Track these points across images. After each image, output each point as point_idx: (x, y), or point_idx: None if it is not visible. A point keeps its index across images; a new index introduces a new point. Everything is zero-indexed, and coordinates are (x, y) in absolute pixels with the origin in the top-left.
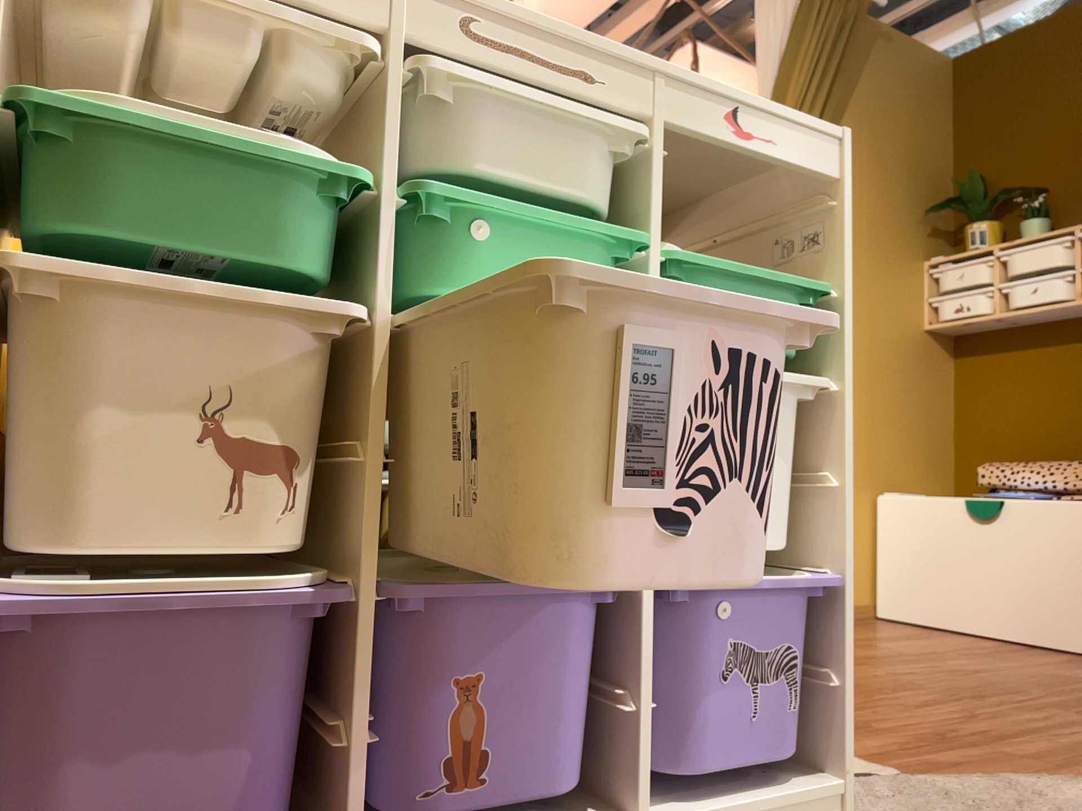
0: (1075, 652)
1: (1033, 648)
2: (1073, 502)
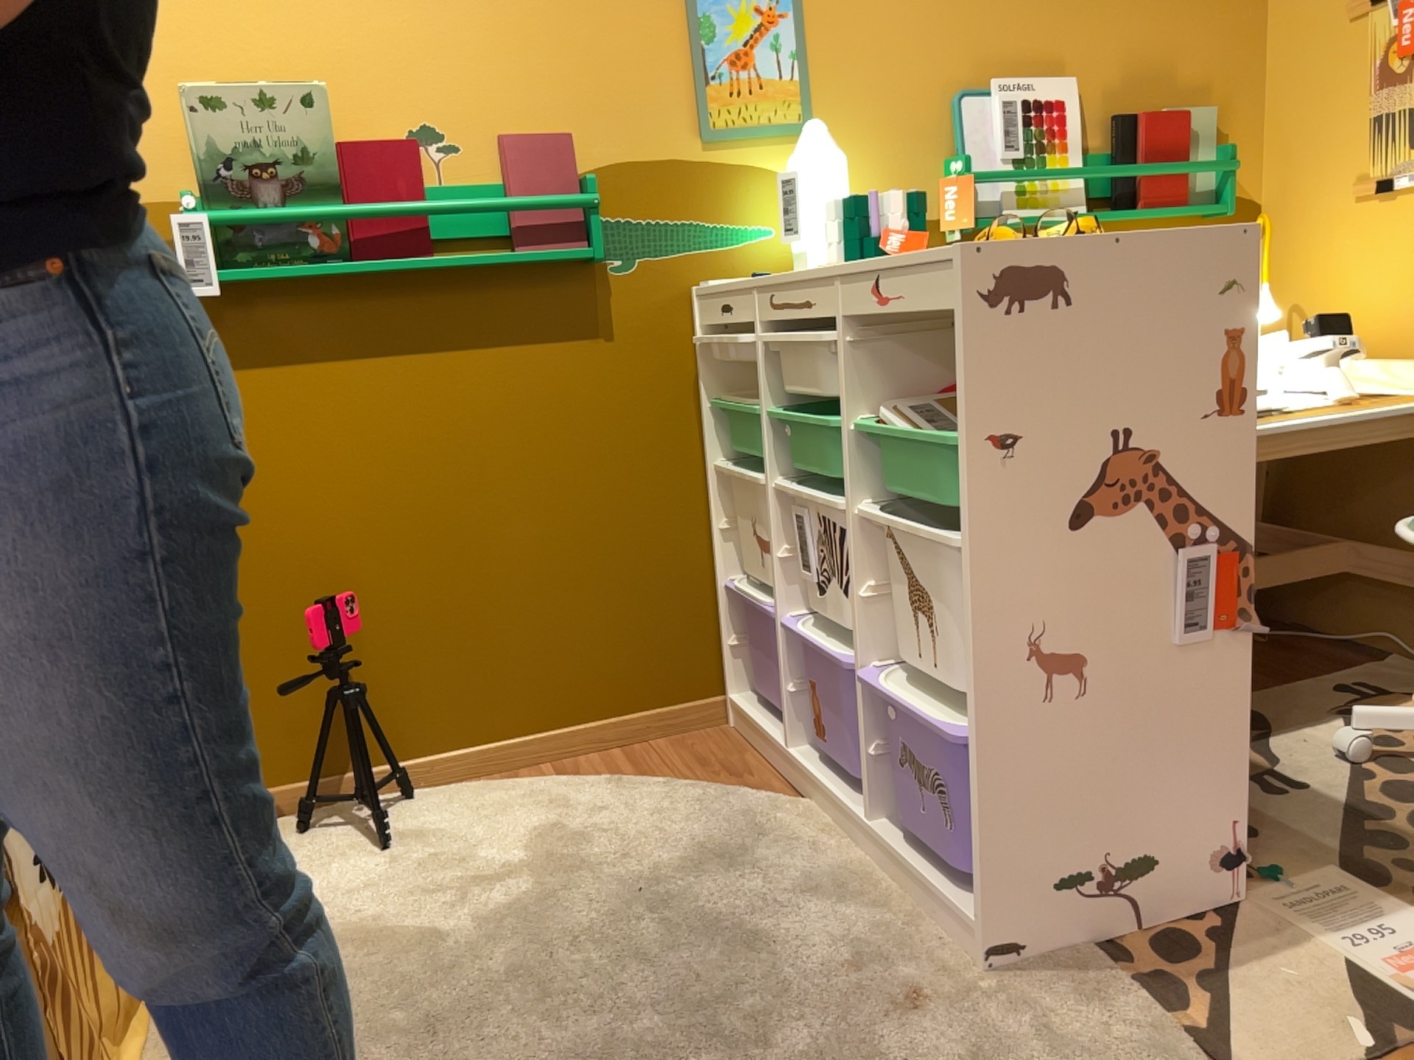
0: None
1: None
2: None
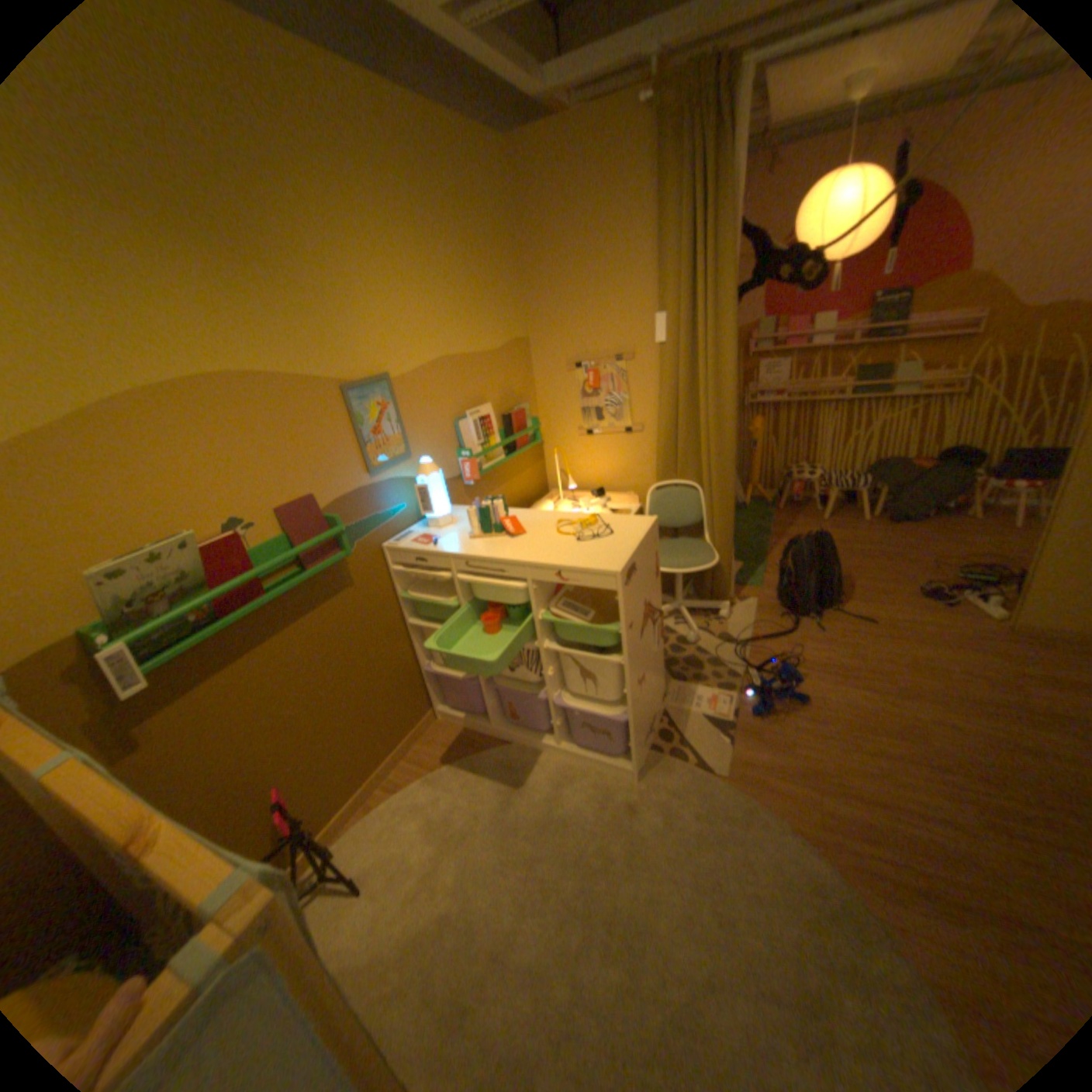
0: None
1: None
2: None
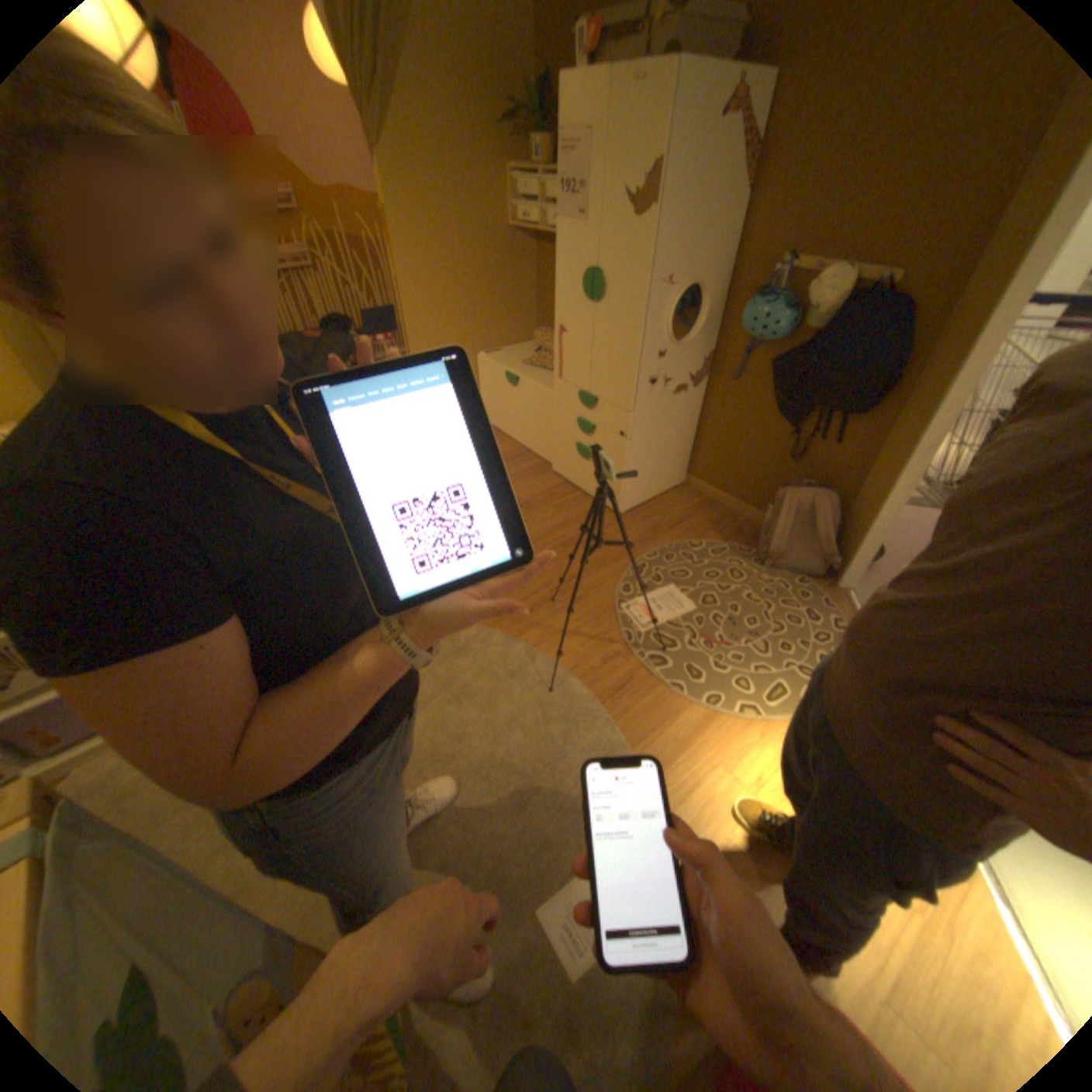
0: (542, 462)
1: (528, 458)
2: (544, 392)
